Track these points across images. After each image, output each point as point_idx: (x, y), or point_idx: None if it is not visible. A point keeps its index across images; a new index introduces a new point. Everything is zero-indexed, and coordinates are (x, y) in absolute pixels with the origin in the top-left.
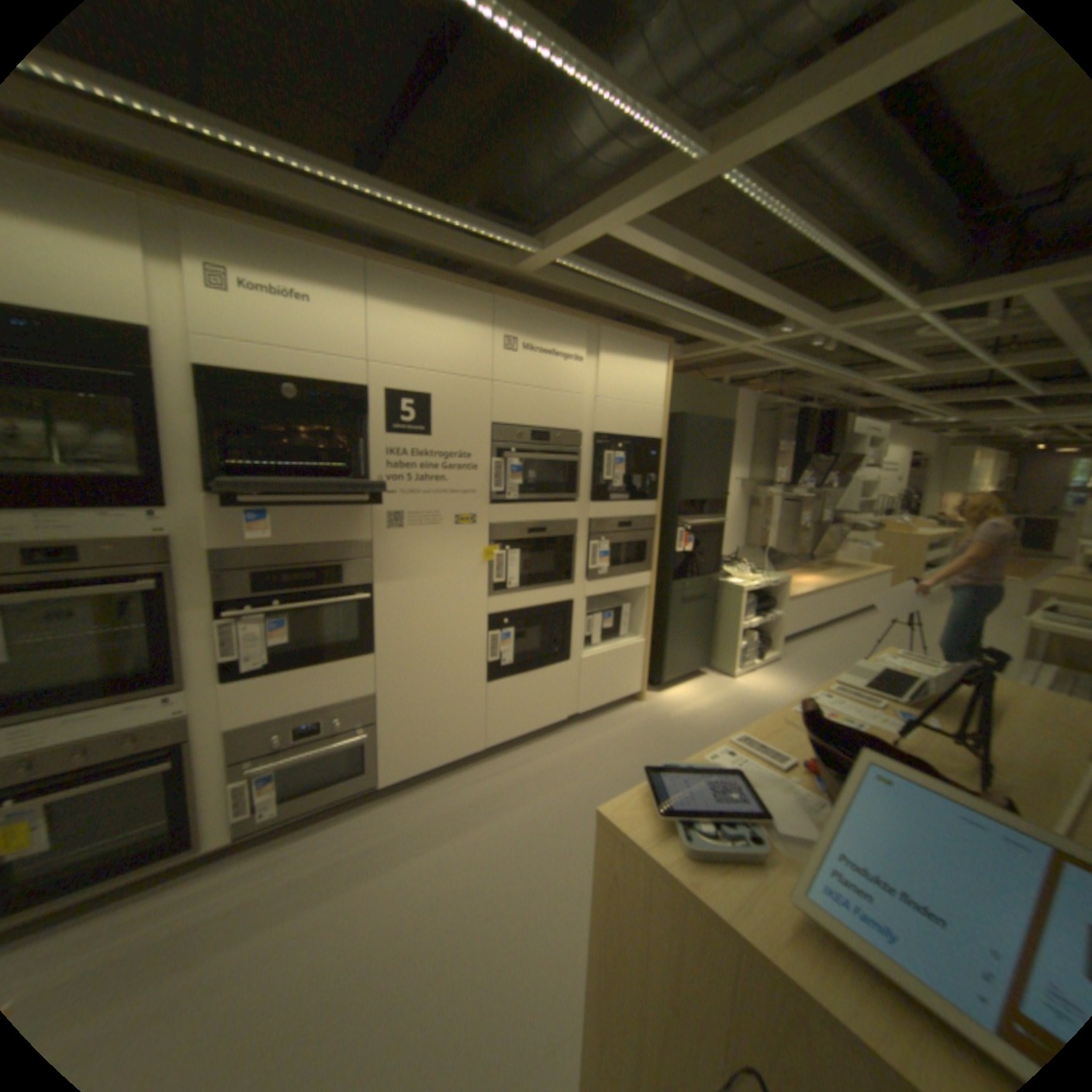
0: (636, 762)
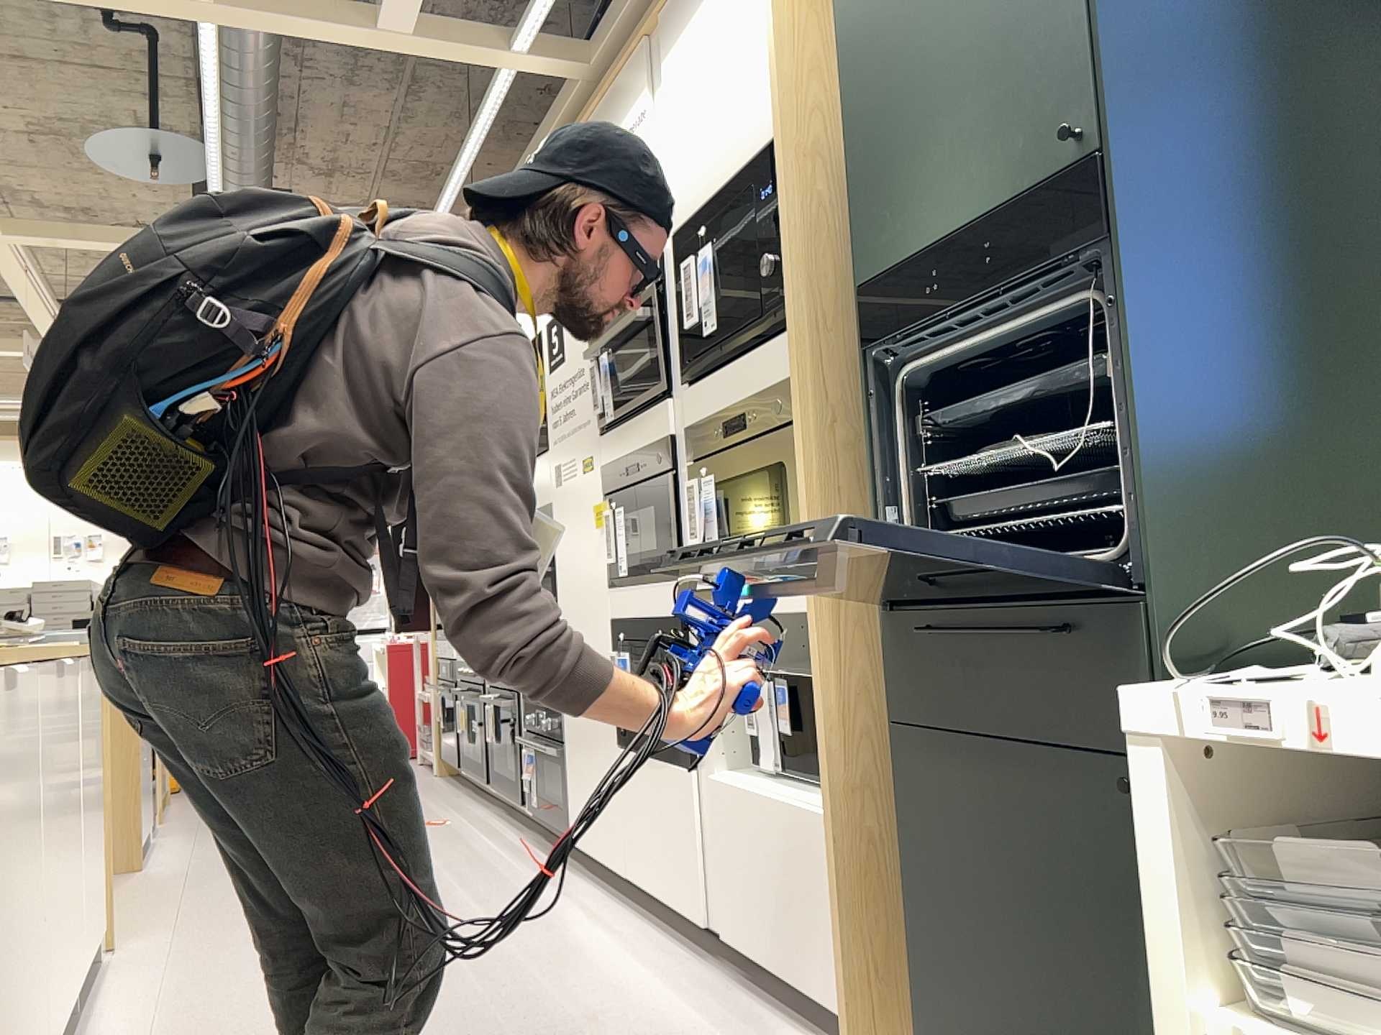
0: (545, 1033)
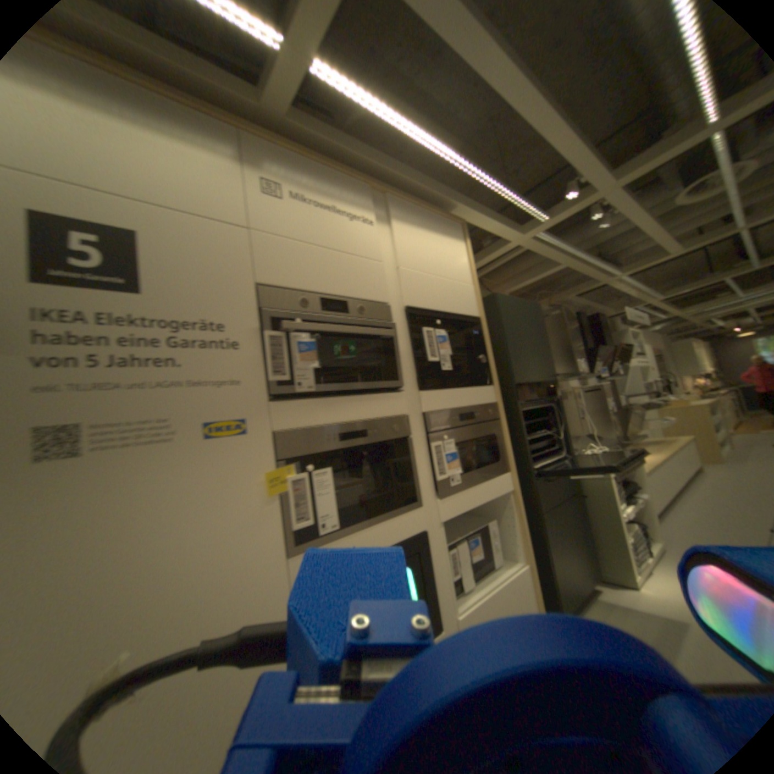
0: None
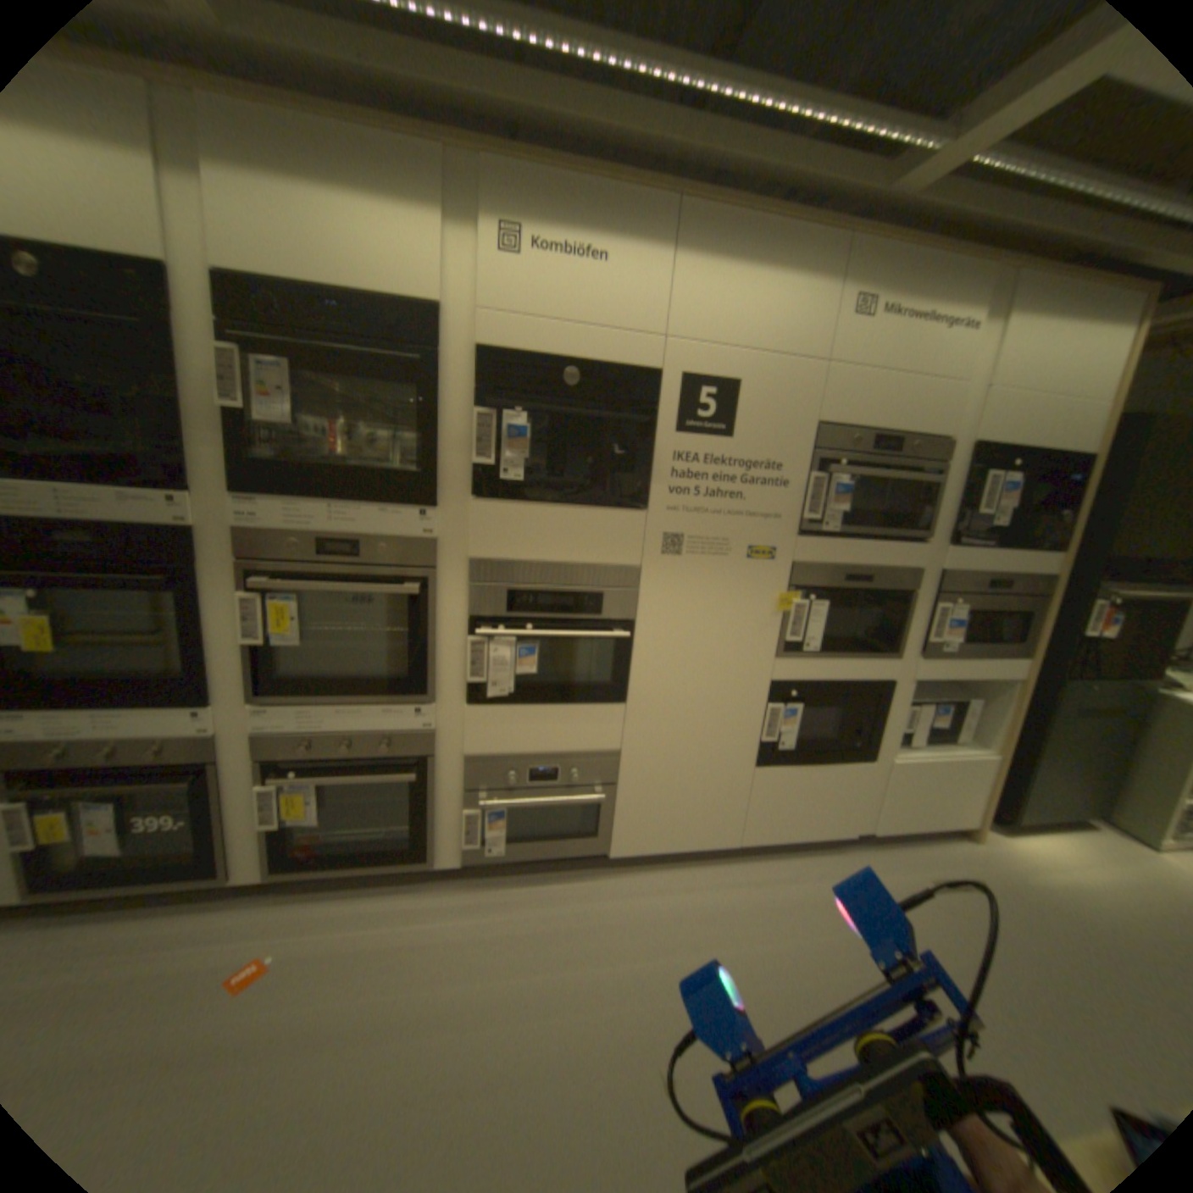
0: (966, 940)
